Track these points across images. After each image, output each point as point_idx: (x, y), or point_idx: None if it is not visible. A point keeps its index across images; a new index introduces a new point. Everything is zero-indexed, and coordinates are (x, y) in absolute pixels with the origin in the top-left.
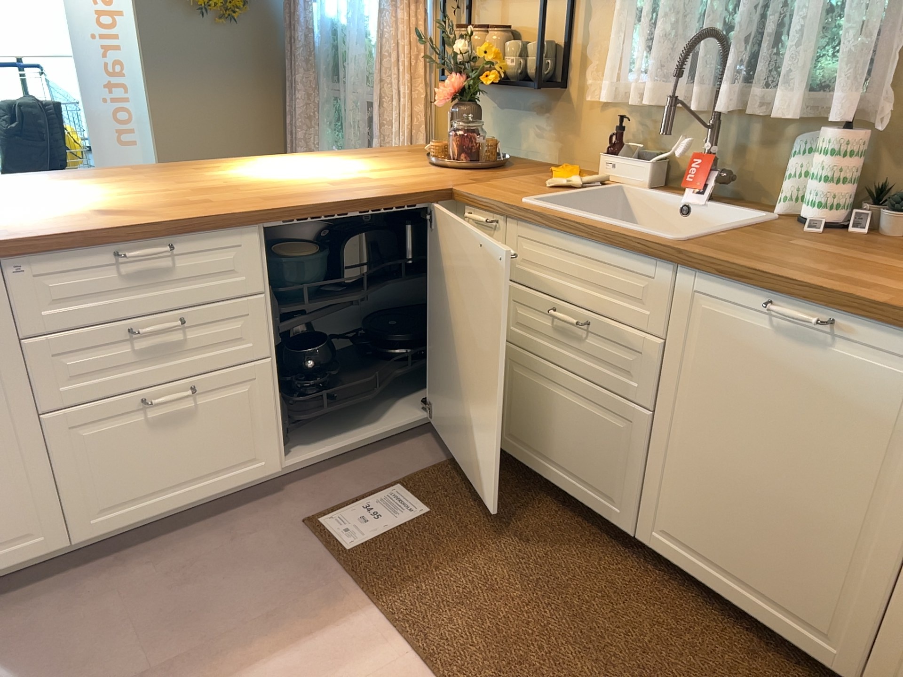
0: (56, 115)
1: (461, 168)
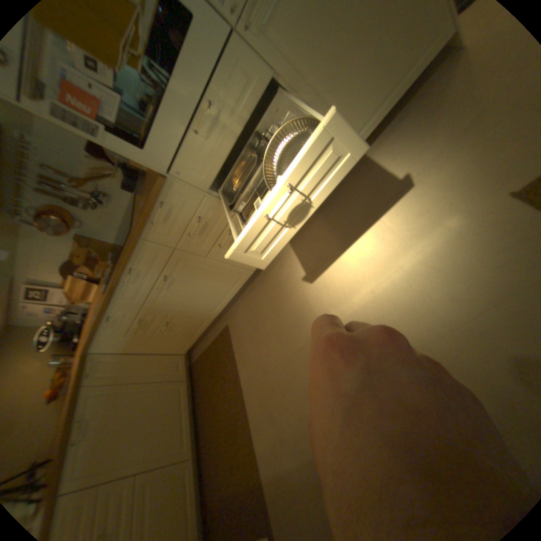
0: None
1: None
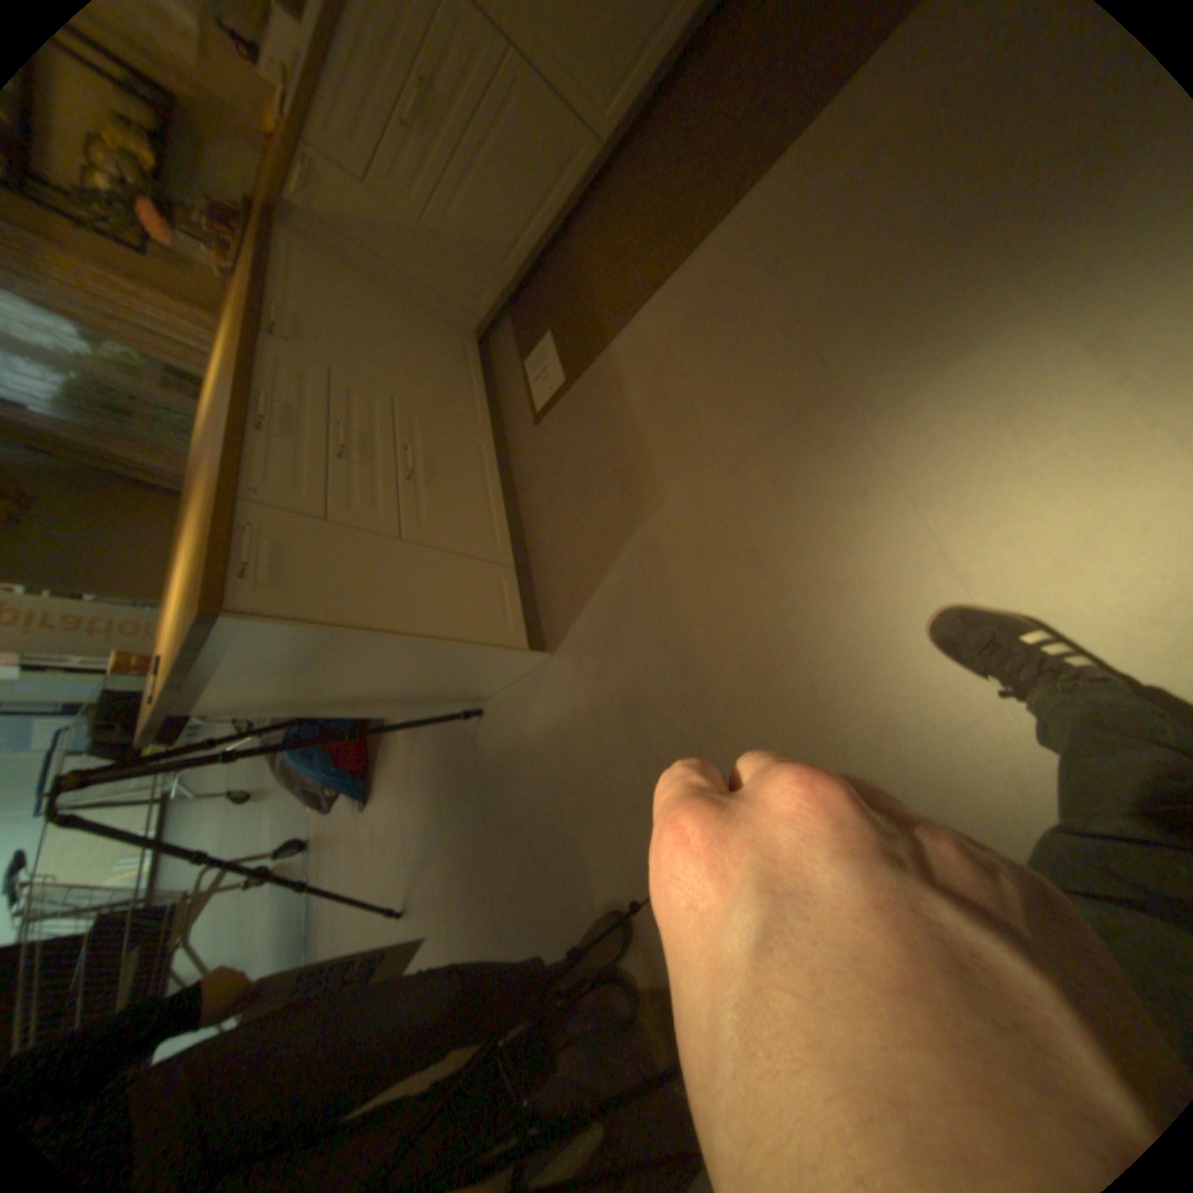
0: (116, 698)
1: (247, 231)
